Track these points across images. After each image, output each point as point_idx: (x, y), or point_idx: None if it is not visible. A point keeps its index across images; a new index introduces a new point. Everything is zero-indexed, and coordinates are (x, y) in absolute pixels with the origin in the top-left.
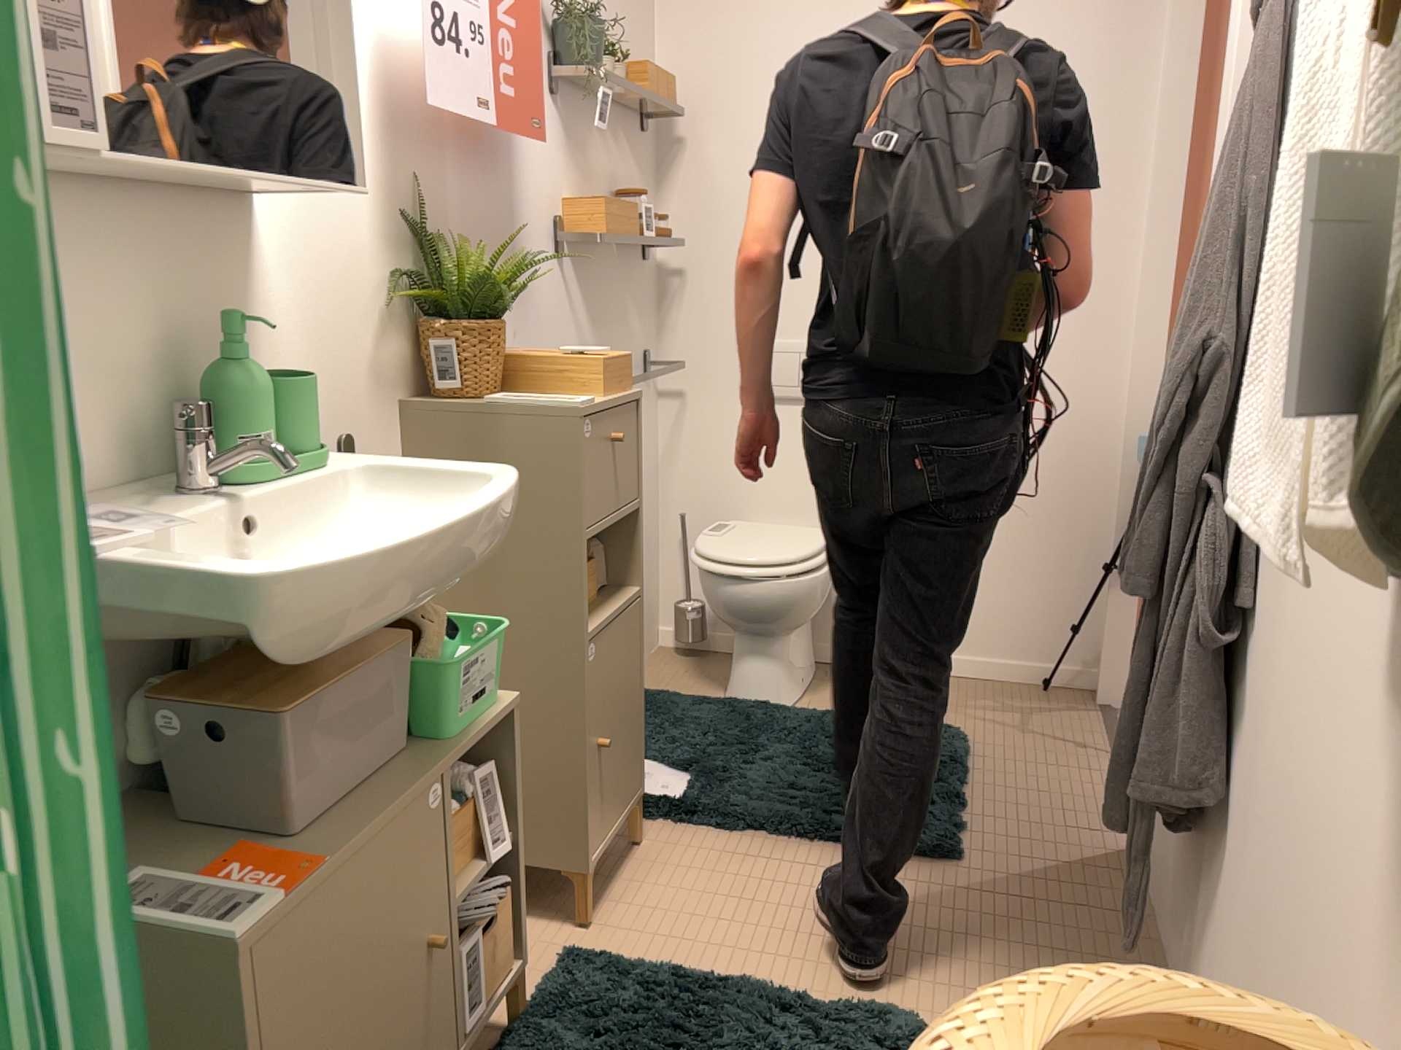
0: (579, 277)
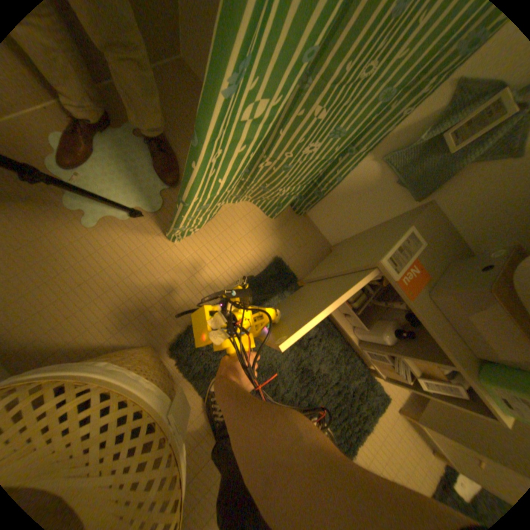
0: None
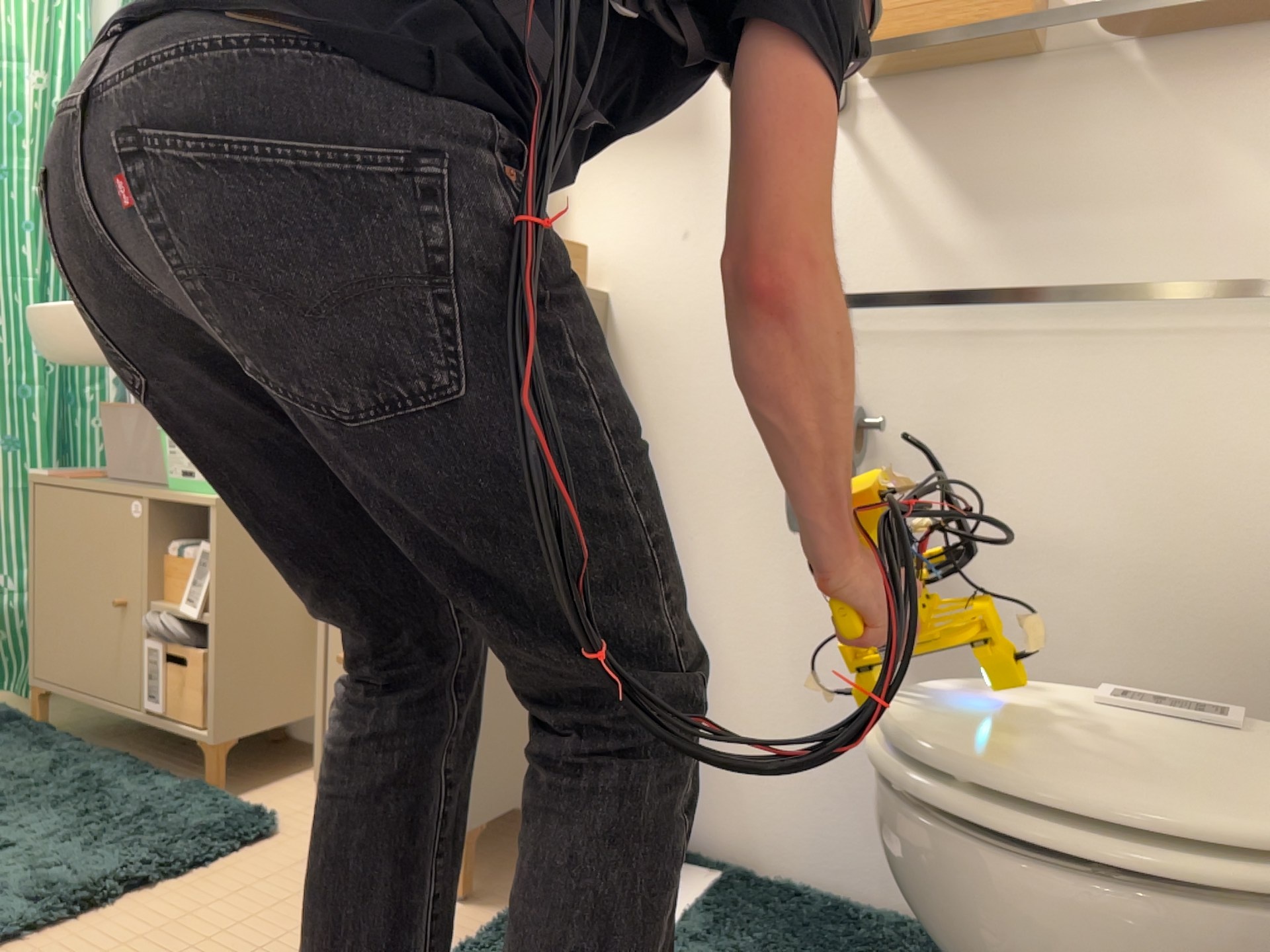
0: (911, 137)
